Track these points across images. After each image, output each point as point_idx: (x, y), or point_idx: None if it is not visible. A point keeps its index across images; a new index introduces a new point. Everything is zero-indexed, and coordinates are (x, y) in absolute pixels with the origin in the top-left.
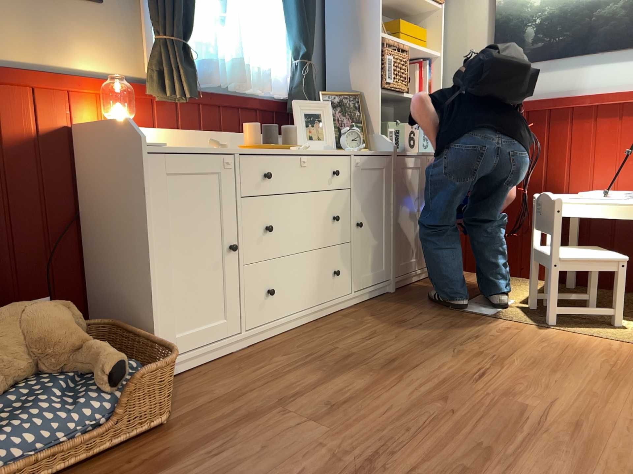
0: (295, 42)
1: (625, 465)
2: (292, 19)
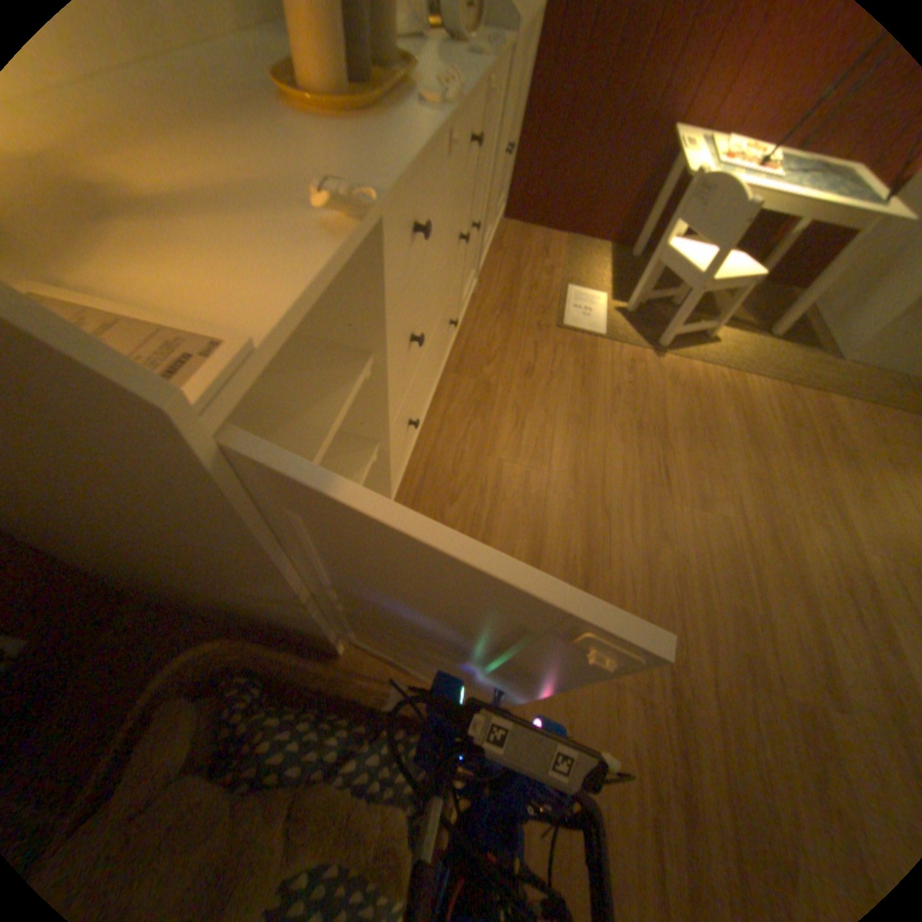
0: None
1: (826, 587)
2: None
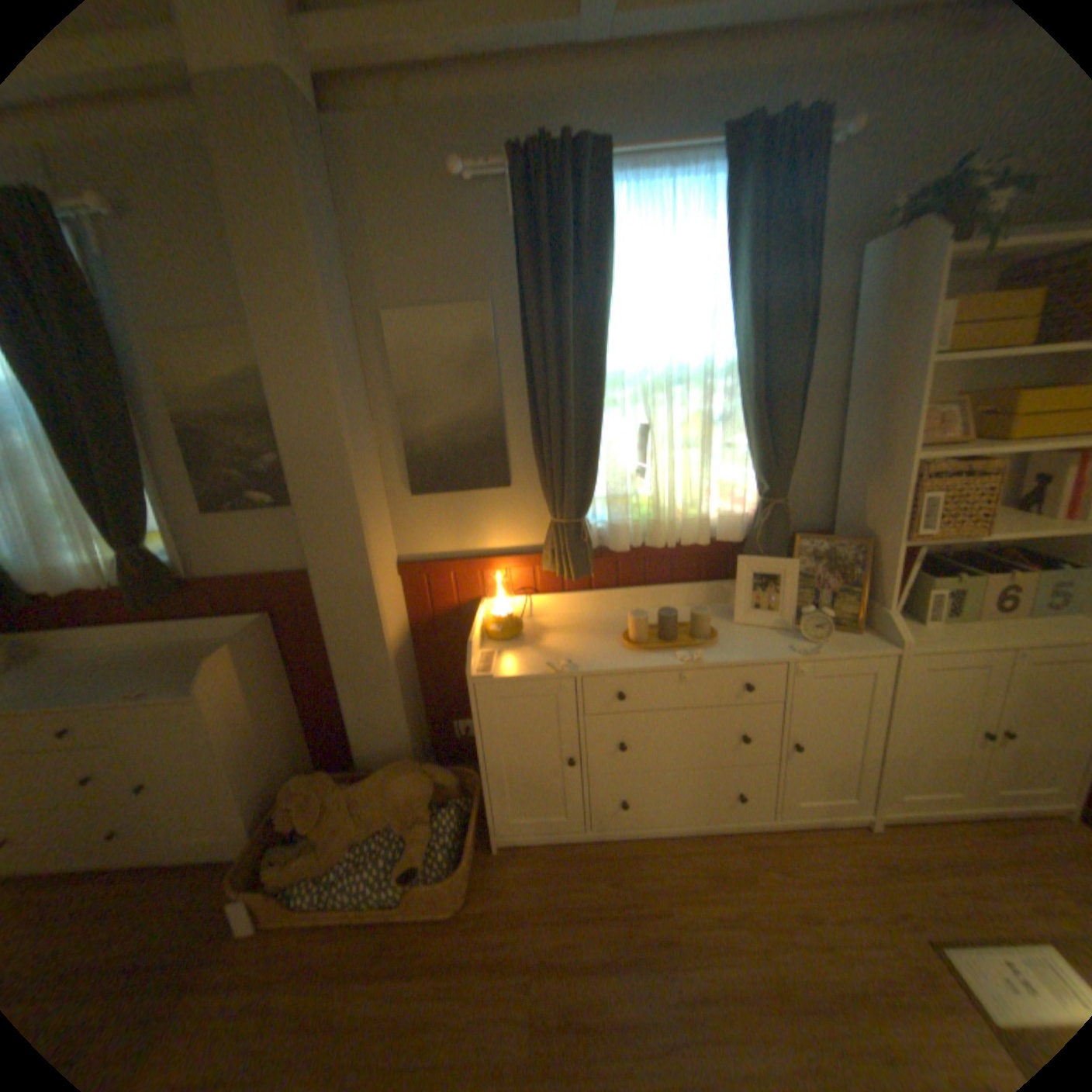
0: (757, 473)
1: None
2: (753, 445)
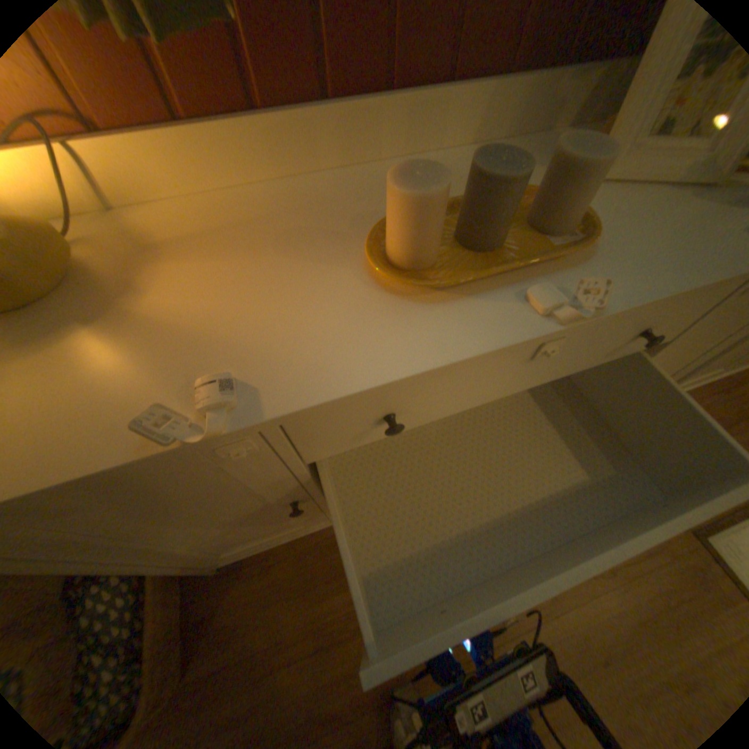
0: None
1: None
2: None
